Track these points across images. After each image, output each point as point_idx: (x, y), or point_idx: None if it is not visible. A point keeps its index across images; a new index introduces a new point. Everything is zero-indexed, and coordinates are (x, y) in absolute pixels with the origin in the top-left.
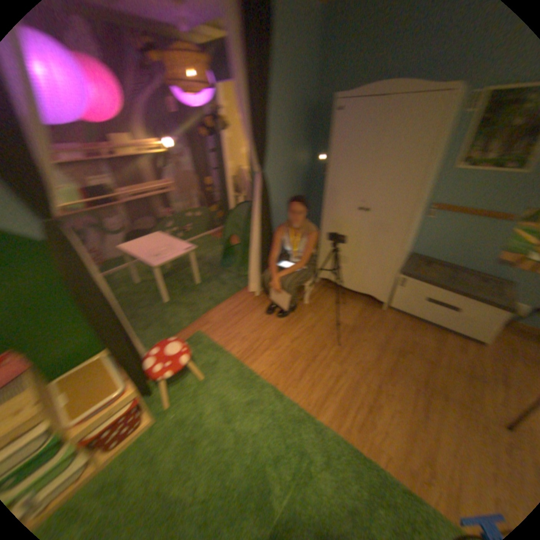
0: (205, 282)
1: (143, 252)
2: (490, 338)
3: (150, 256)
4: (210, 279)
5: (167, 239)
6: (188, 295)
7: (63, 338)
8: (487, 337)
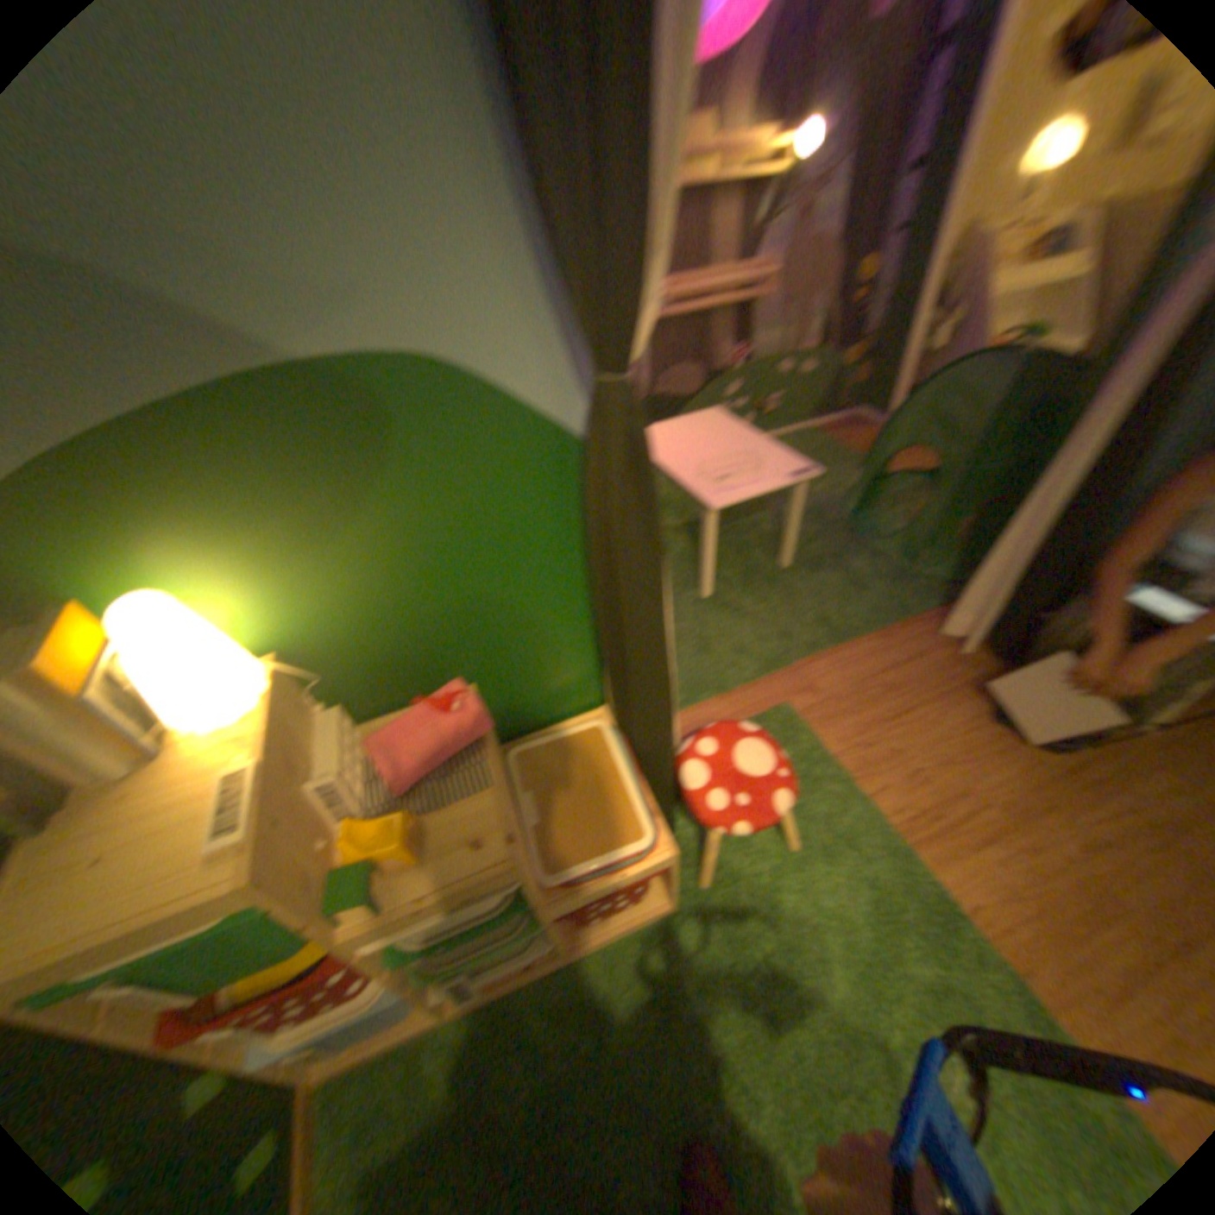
0: (803, 567)
1: (681, 462)
2: None
3: (698, 476)
4: (817, 563)
5: (737, 435)
6: (757, 594)
7: (538, 668)
8: None
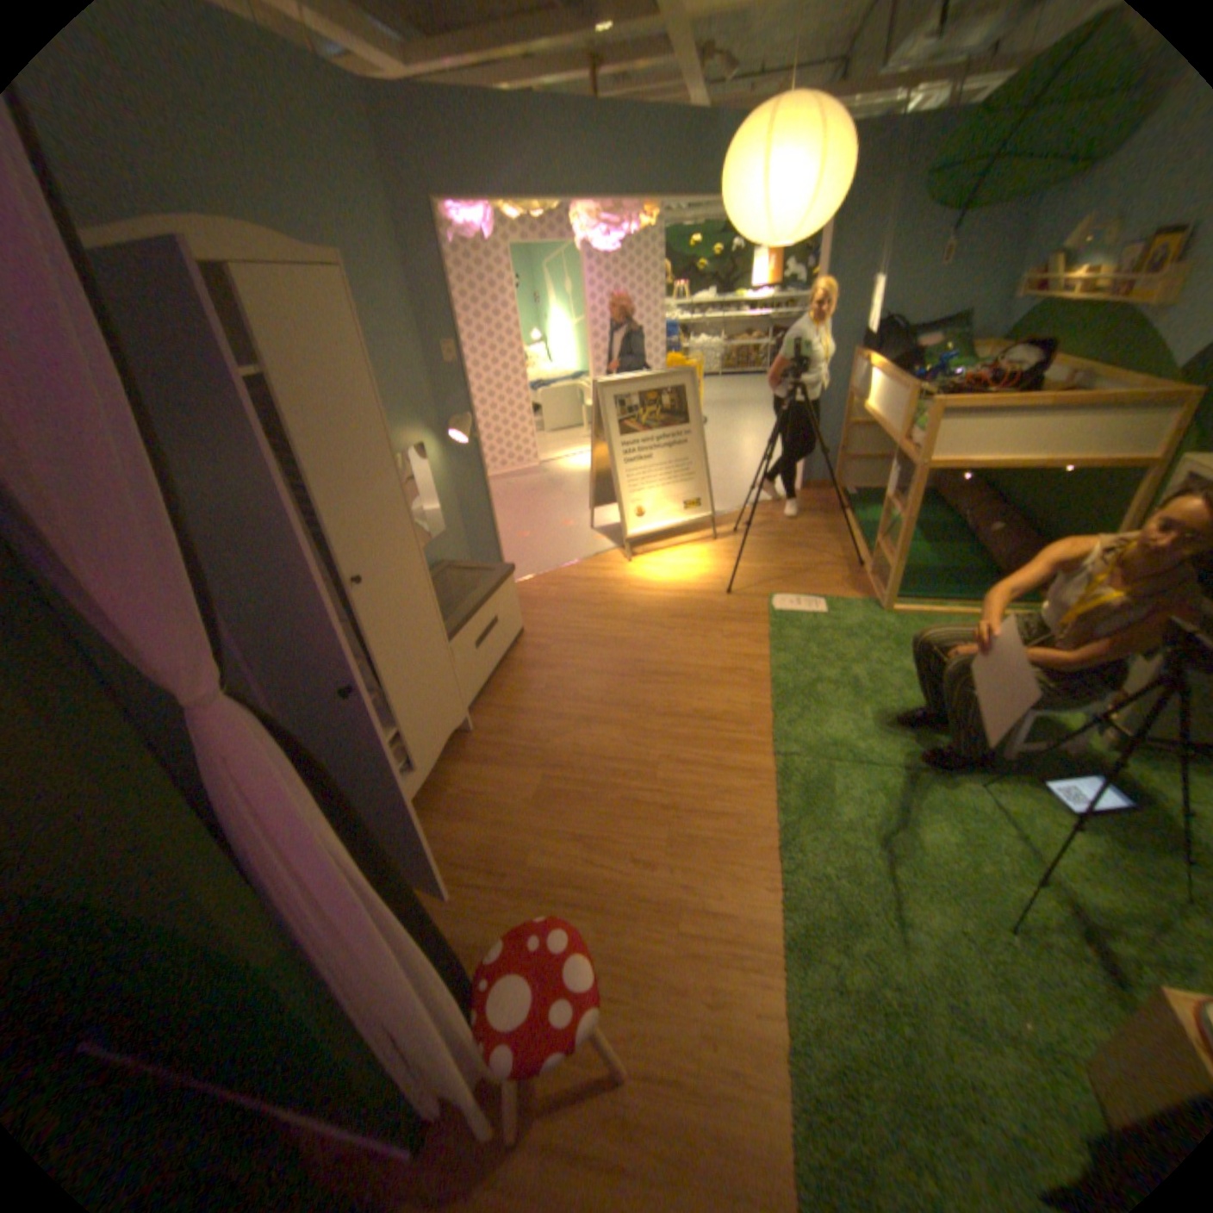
0: None
1: None
2: (518, 616)
3: None
4: None
5: None
6: None
7: None
8: (517, 618)
